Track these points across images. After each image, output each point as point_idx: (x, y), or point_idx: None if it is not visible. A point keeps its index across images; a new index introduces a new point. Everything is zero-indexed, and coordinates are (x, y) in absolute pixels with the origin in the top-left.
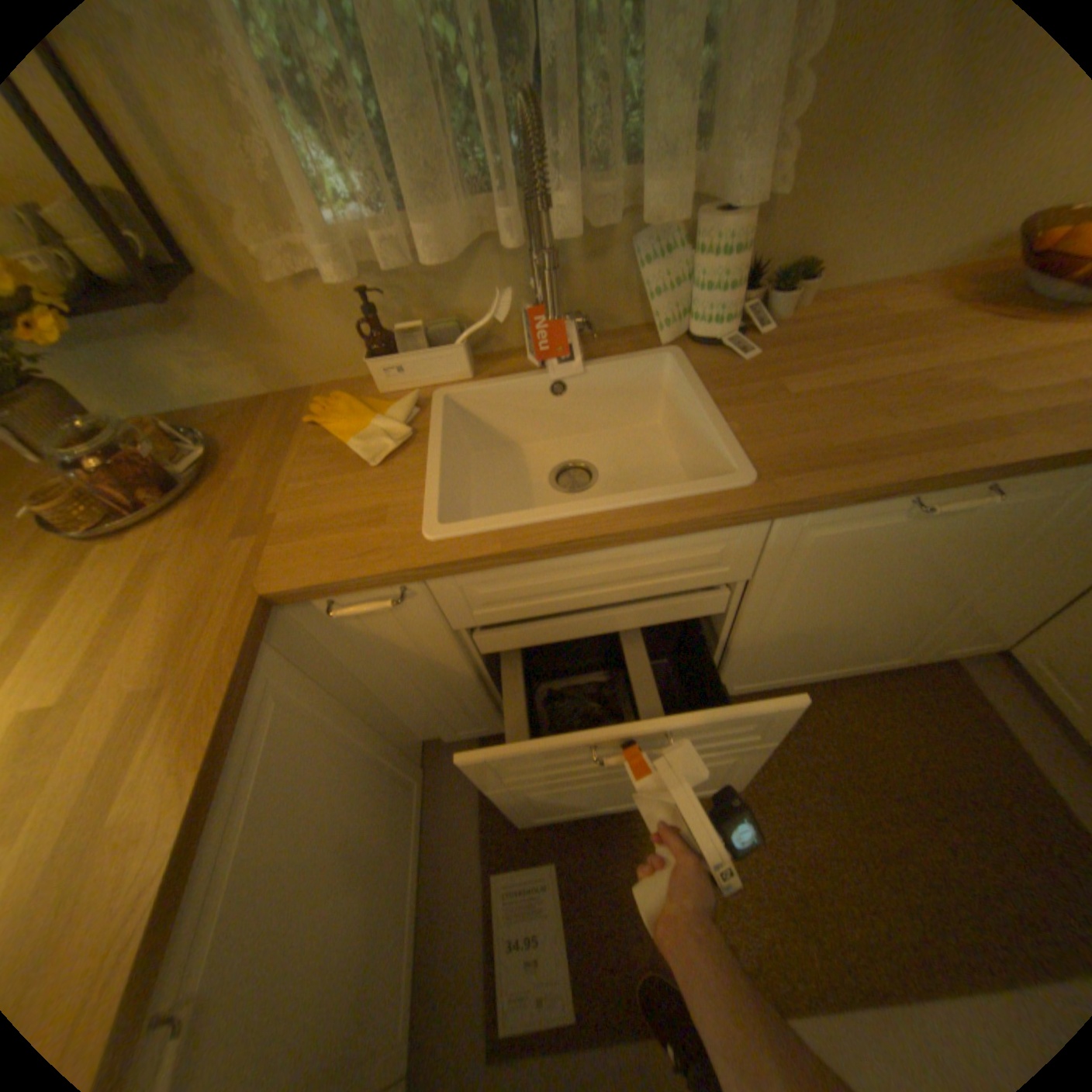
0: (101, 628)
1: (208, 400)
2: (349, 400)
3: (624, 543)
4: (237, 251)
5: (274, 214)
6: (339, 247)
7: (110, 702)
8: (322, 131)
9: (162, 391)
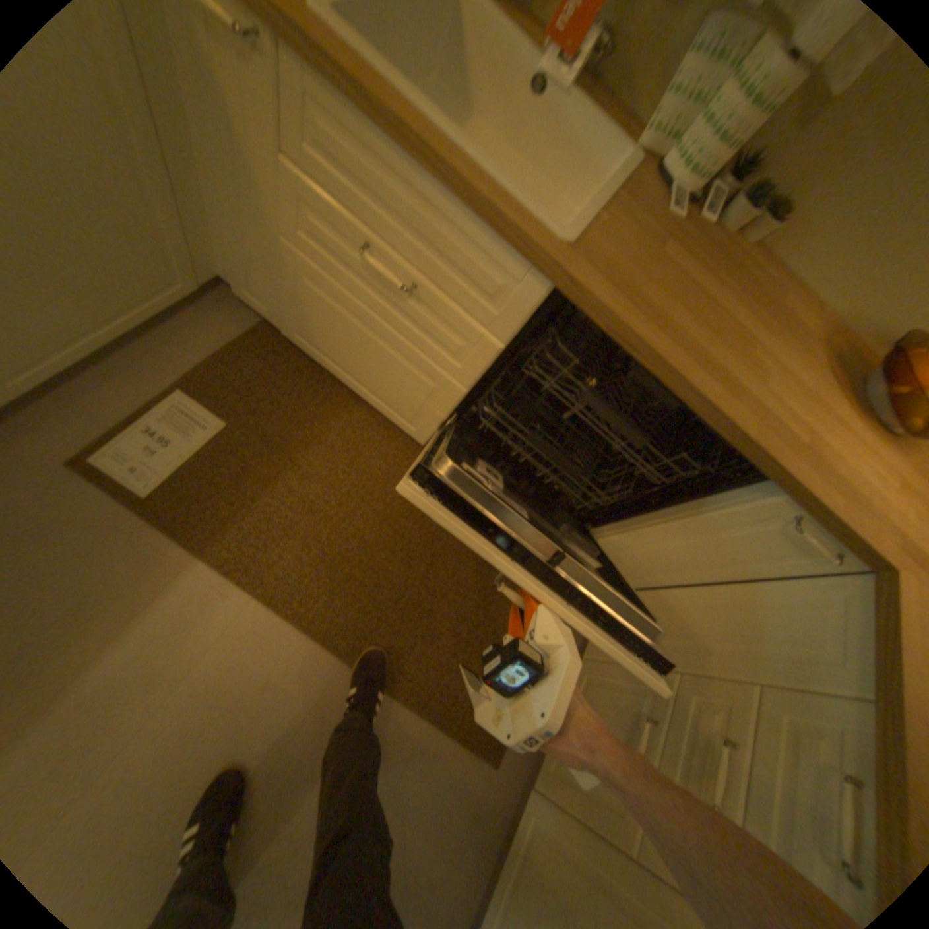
0: None
1: None
2: None
3: (440, 181)
4: None
5: None
6: None
7: None
8: None
9: None
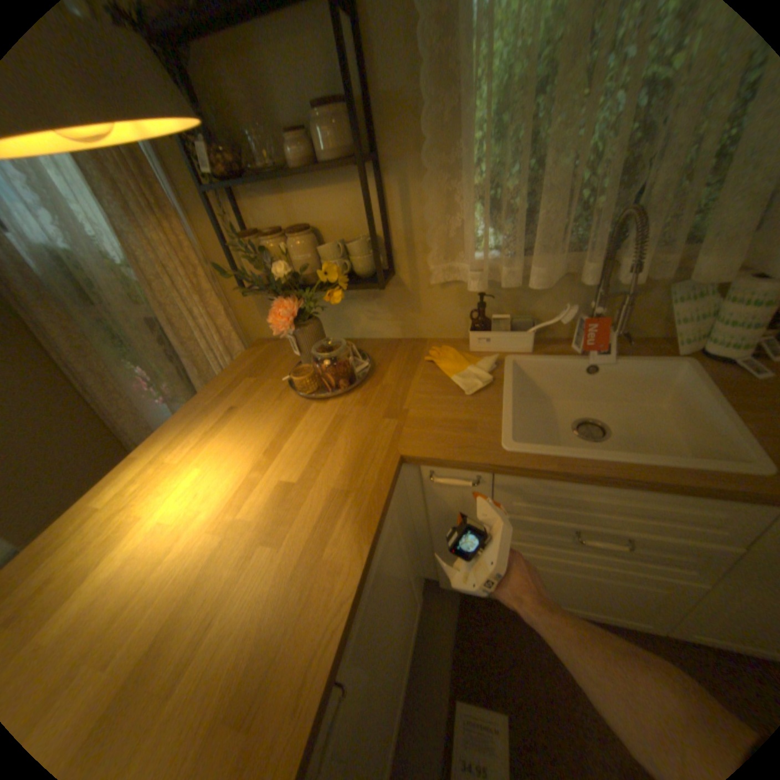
0: (317, 449)
1: (369, 336)
2: (455, 353)
3: (651, 490)
4: (420, 267)
5: (448, 252)
6: (482, 273)
7: (324, 491)
8: (493, 216)
9: (349, 328)
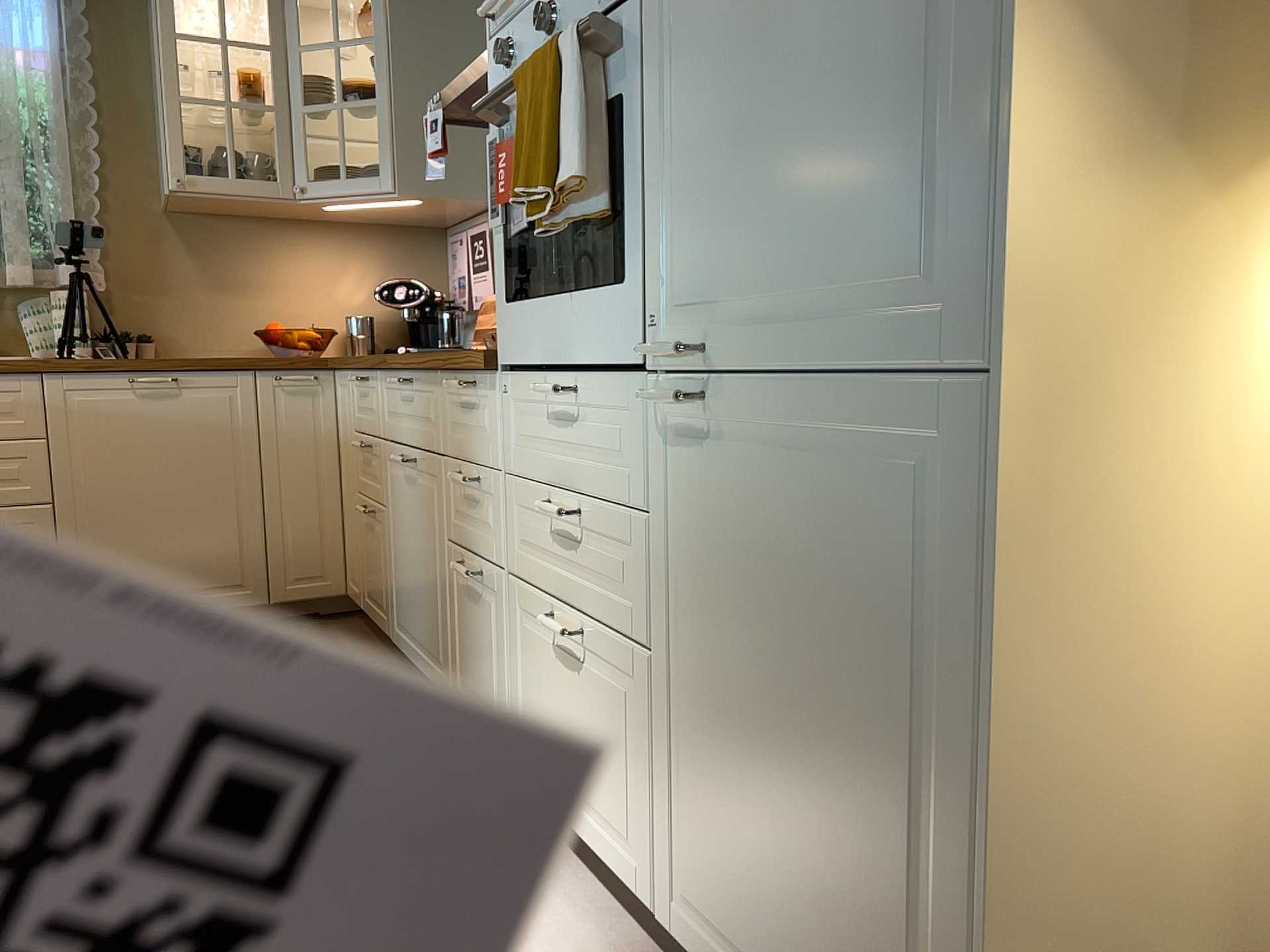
0: None
1: None
2: None
3: None
4: None
5: None
6: None
7: None
8: None
9: None
